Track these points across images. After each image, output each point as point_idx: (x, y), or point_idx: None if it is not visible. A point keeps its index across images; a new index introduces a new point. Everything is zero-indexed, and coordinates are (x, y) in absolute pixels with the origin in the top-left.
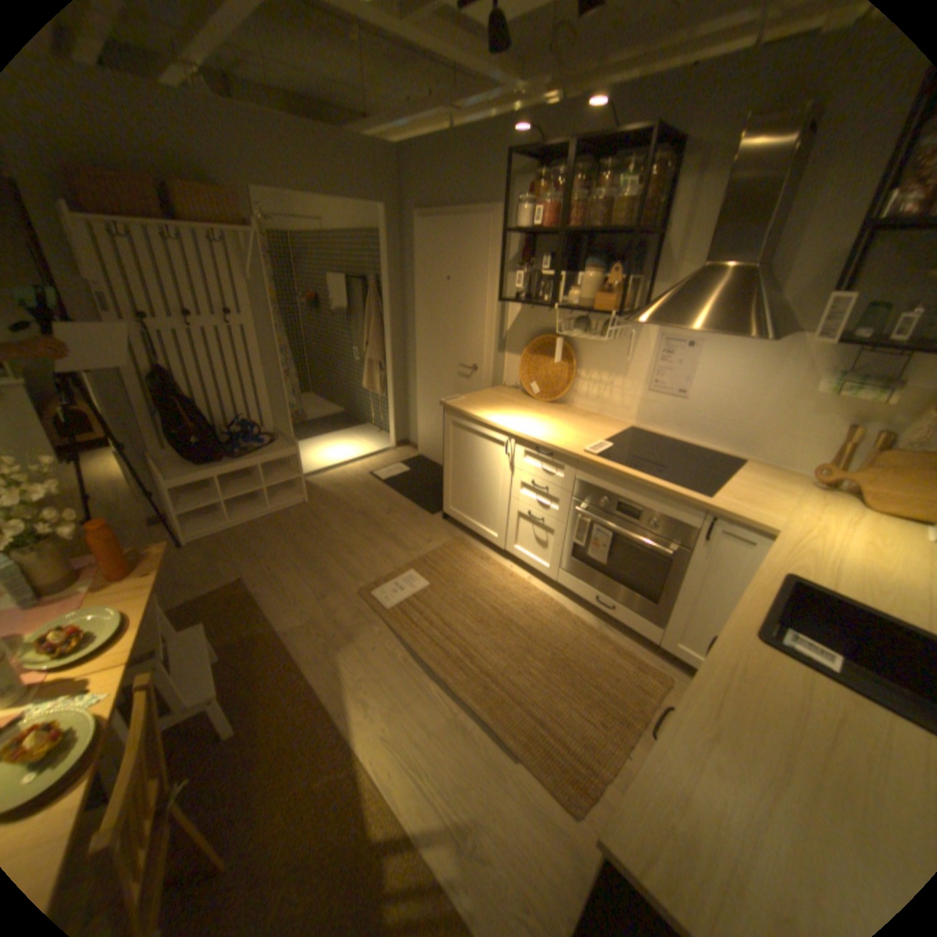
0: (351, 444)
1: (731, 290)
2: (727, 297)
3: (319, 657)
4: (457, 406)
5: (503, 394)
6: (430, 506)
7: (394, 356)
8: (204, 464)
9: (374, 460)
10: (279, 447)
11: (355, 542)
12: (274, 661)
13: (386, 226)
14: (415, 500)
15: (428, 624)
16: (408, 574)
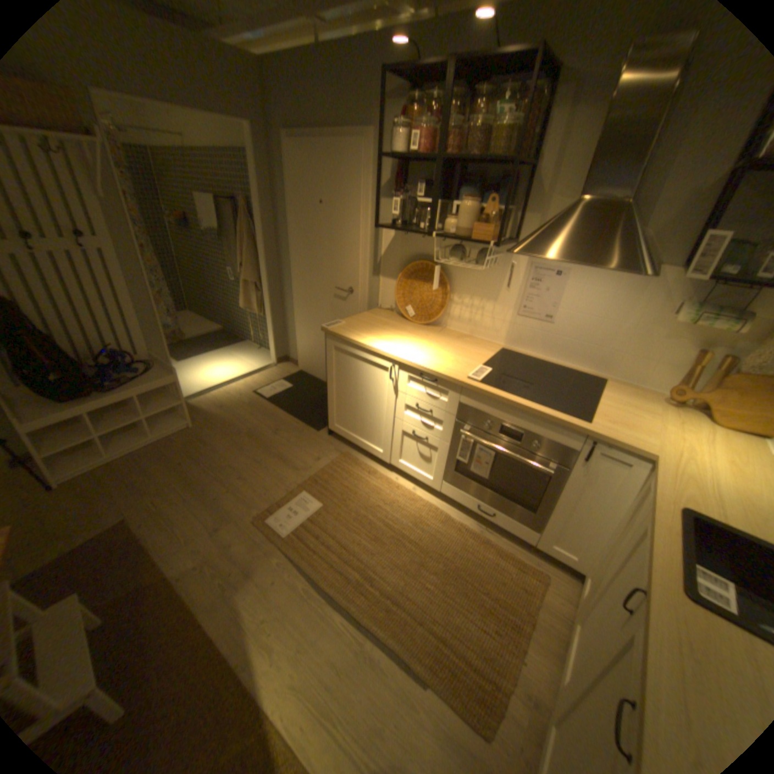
0: (232, 363)
1: (610, 224)
2: (606, 232)
3: (216, 602)
4: (339, 332)
5: (381, 317)
6: (314, 422)
7: (269, 277)
8: (68, 402)
9: (256, 378)
10: (155, 376)
11: (244, 466)
12: (166, 614)
13: (253, 145)
14: (300, 418)
15: (325, 549)
16: (301, 497)
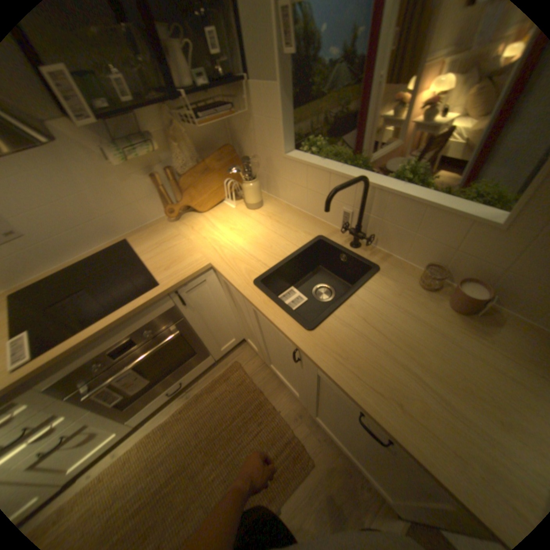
0: None
1: None
2: None
3: None
4: None
5: None
6: None
7: None
8: None
9: None
10: None
11: None
12: None
13: None
14: None
15: None
16: None
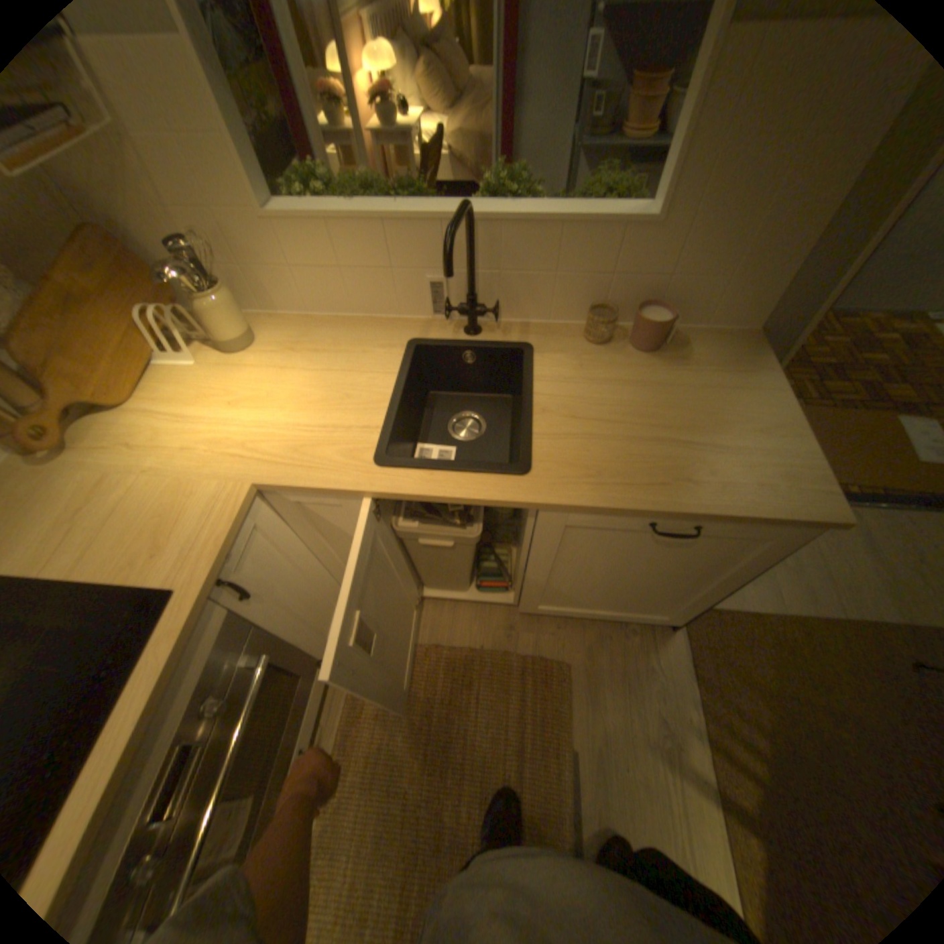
0: None
1: None
2: None
3: None
4: None
5: None
6: None
7: None
8: None
9: None
10: None
11: None
12: None
13: None
14: None
15: None
16: None
